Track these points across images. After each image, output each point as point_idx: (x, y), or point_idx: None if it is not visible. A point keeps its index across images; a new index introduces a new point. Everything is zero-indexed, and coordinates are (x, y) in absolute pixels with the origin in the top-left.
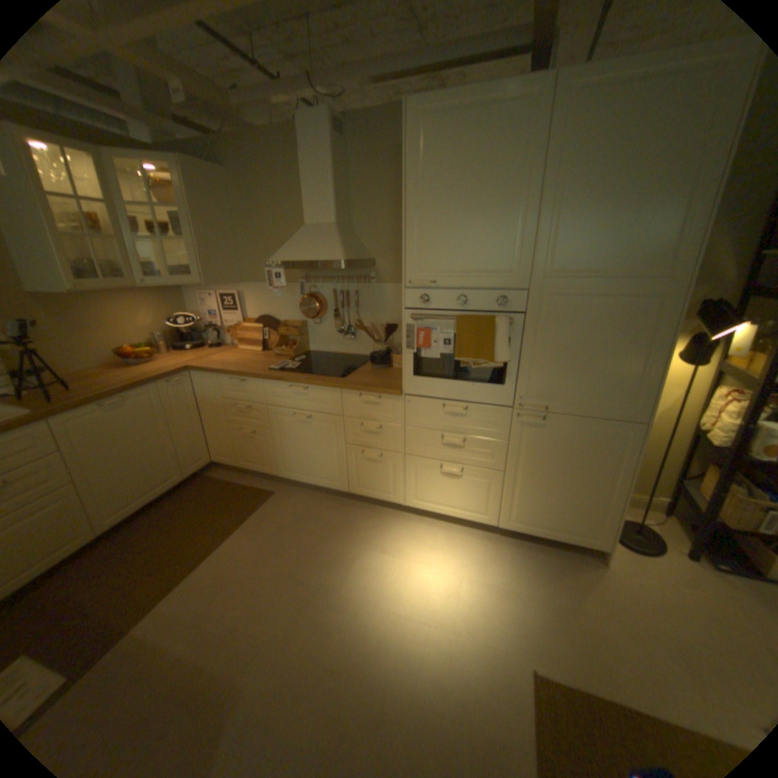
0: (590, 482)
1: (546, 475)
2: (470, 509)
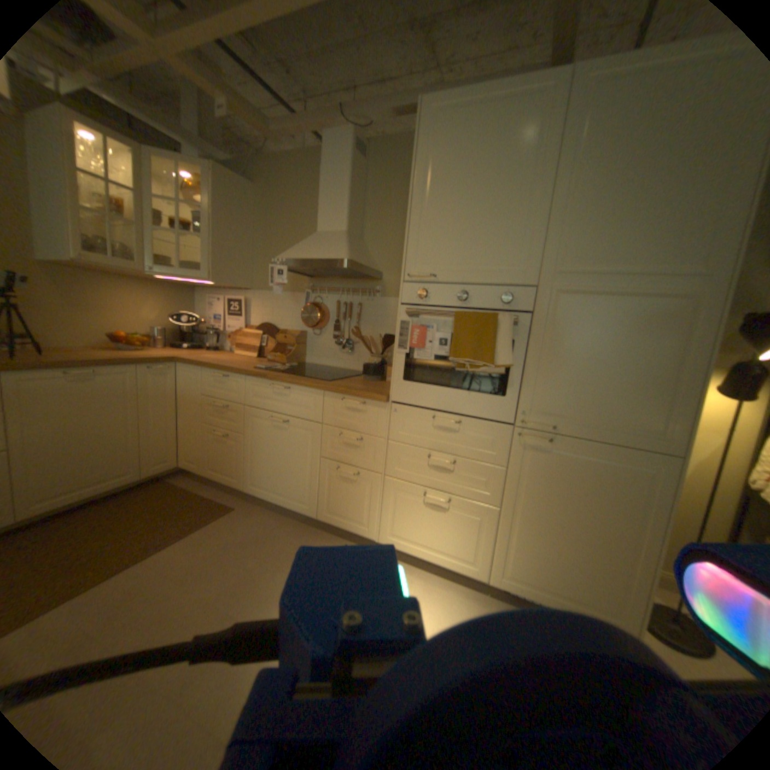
0: (610, 533)
1: (553, 518)
2: (455, 556)
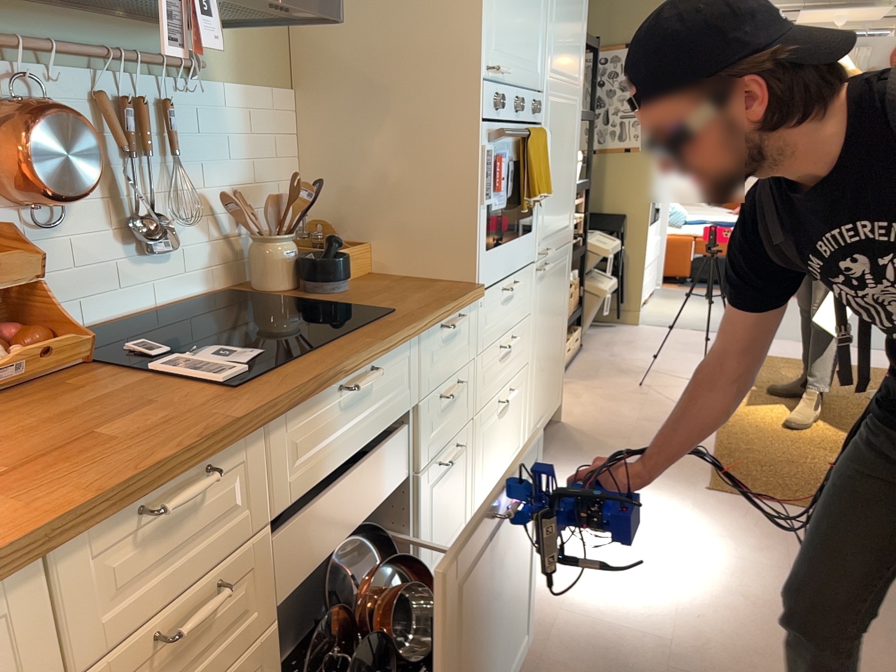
0: (557, 328)
1: (544, 340)
2: (512, 451)
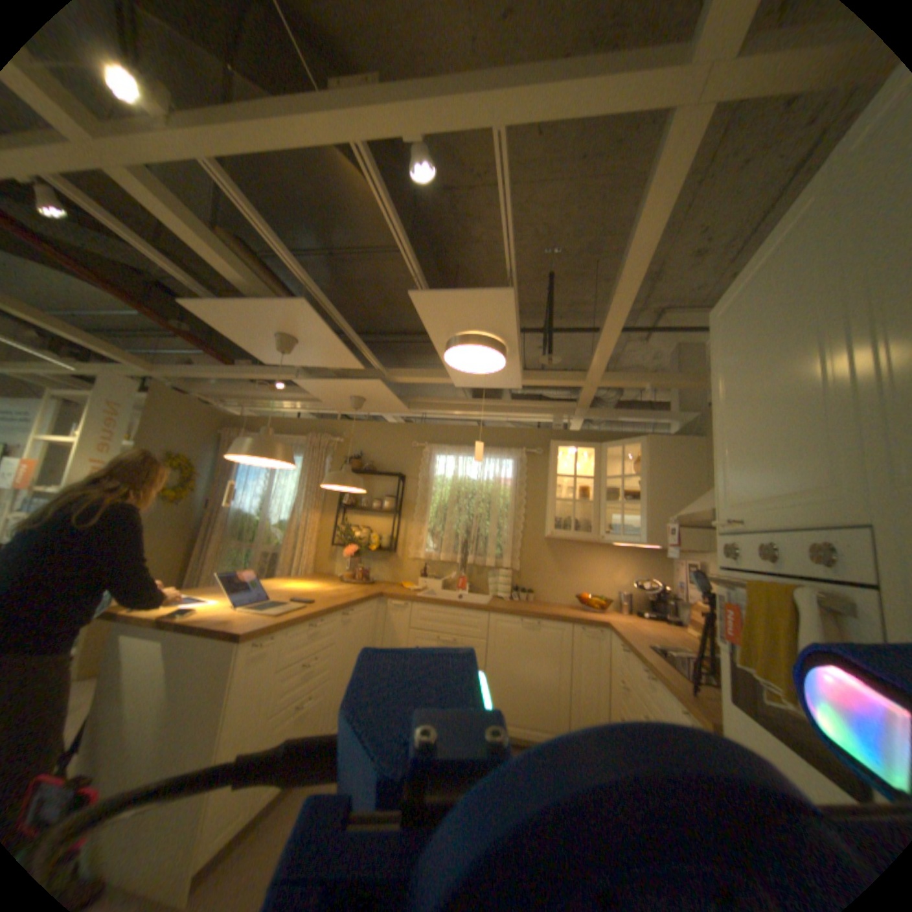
0: None
1: None
2: None
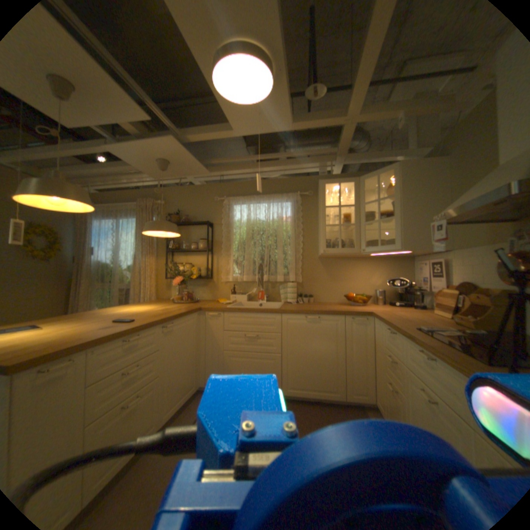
0: None
1: None
2: None
